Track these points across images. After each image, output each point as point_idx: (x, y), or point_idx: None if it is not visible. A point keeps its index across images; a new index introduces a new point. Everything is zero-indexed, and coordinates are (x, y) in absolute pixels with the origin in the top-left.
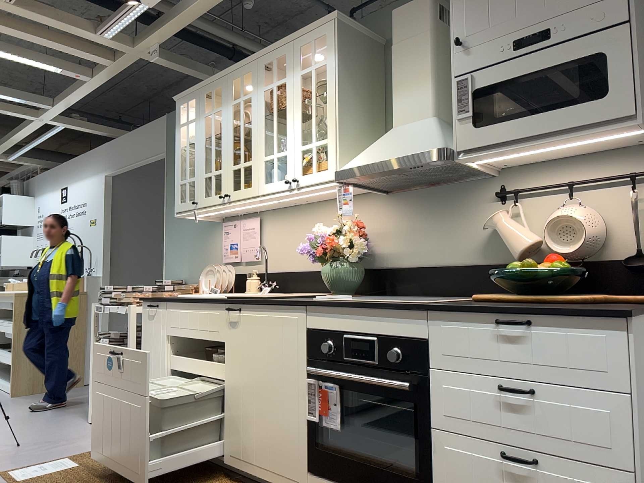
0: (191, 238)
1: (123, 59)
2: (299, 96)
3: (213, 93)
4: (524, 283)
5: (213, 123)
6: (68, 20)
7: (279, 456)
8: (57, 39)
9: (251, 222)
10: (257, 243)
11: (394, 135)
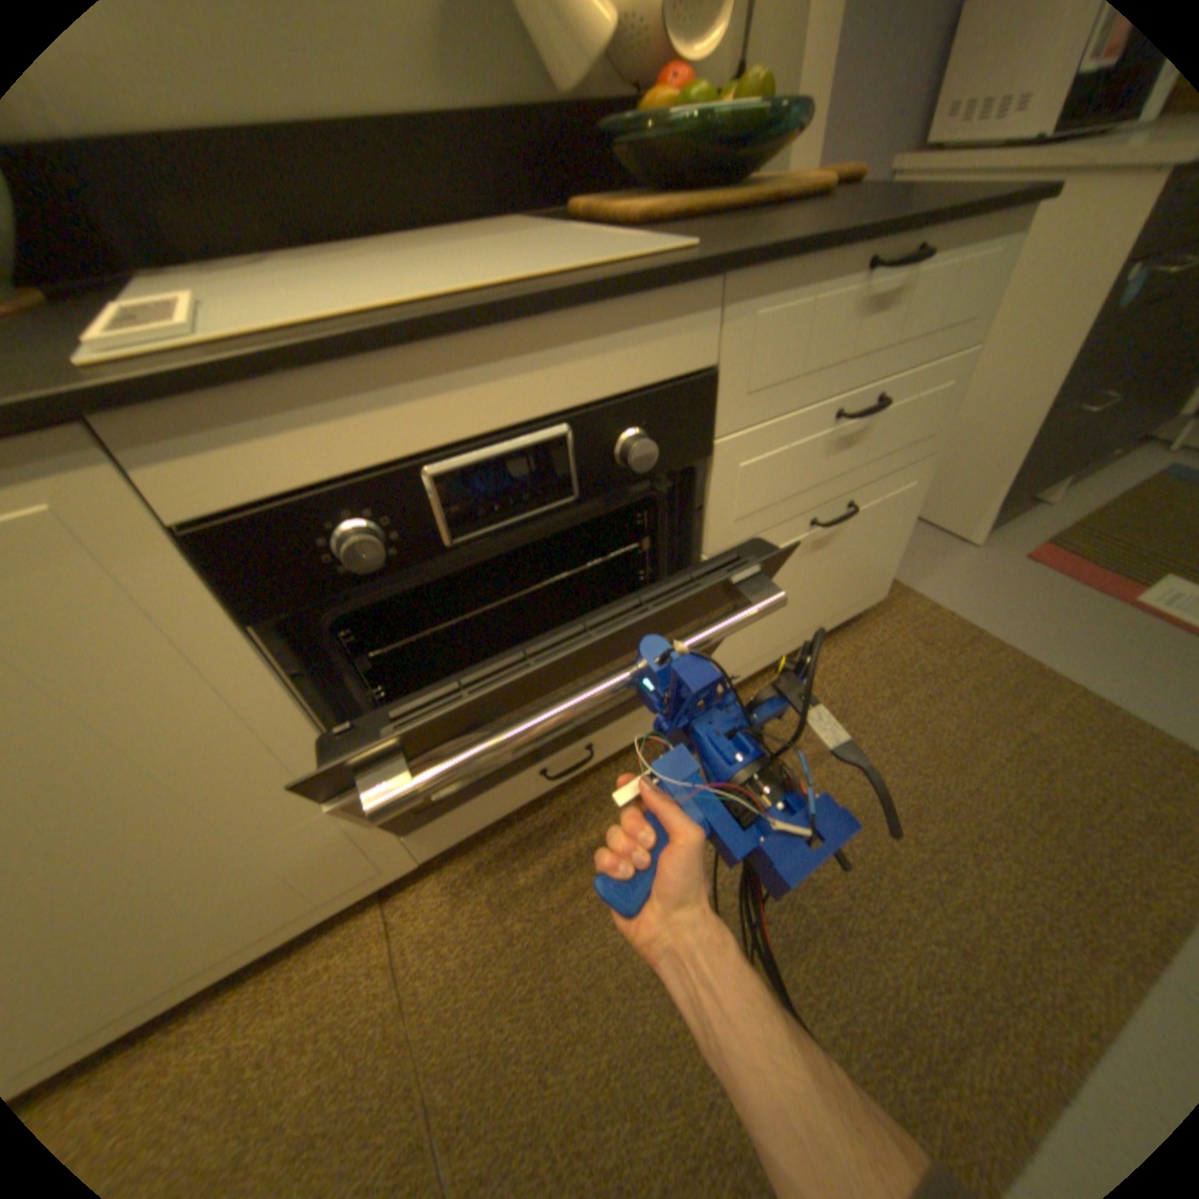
0: None
1: None
2: None
3: None
4: (692, 154)
5: None
6: None
7: (272, 897)
8: None
9: None
10: None
11: None
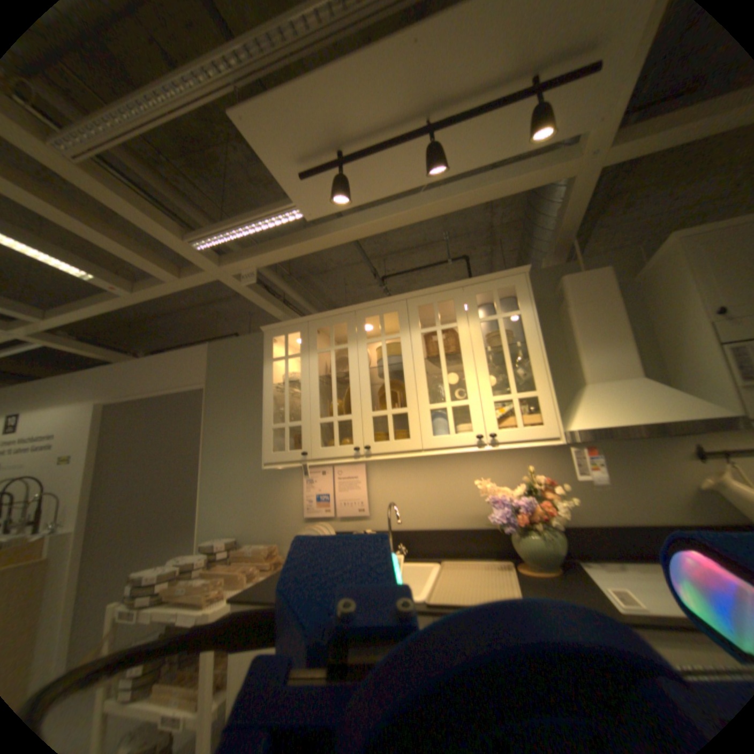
0: (248, 486)
1: (196, 275)
2: (483, 342)
3: (332, 327)
4: None
5: (334, 361)
6: (150, 210)
7: None
8: (111, 233)
9: (353, 470)
10: (365, 495)
11: (612, 392)
